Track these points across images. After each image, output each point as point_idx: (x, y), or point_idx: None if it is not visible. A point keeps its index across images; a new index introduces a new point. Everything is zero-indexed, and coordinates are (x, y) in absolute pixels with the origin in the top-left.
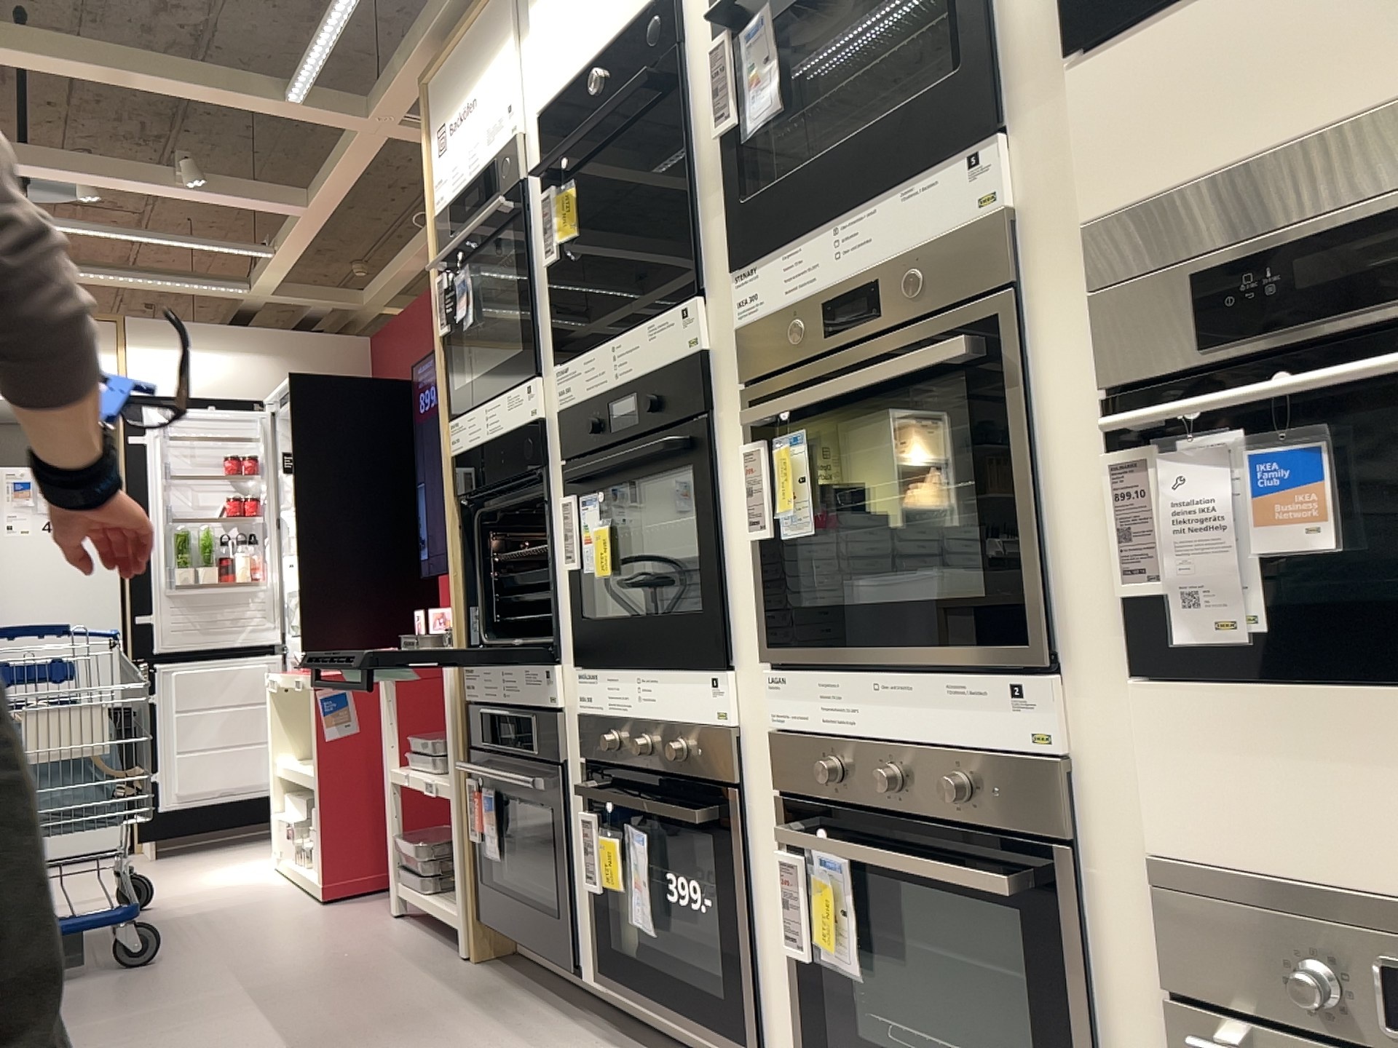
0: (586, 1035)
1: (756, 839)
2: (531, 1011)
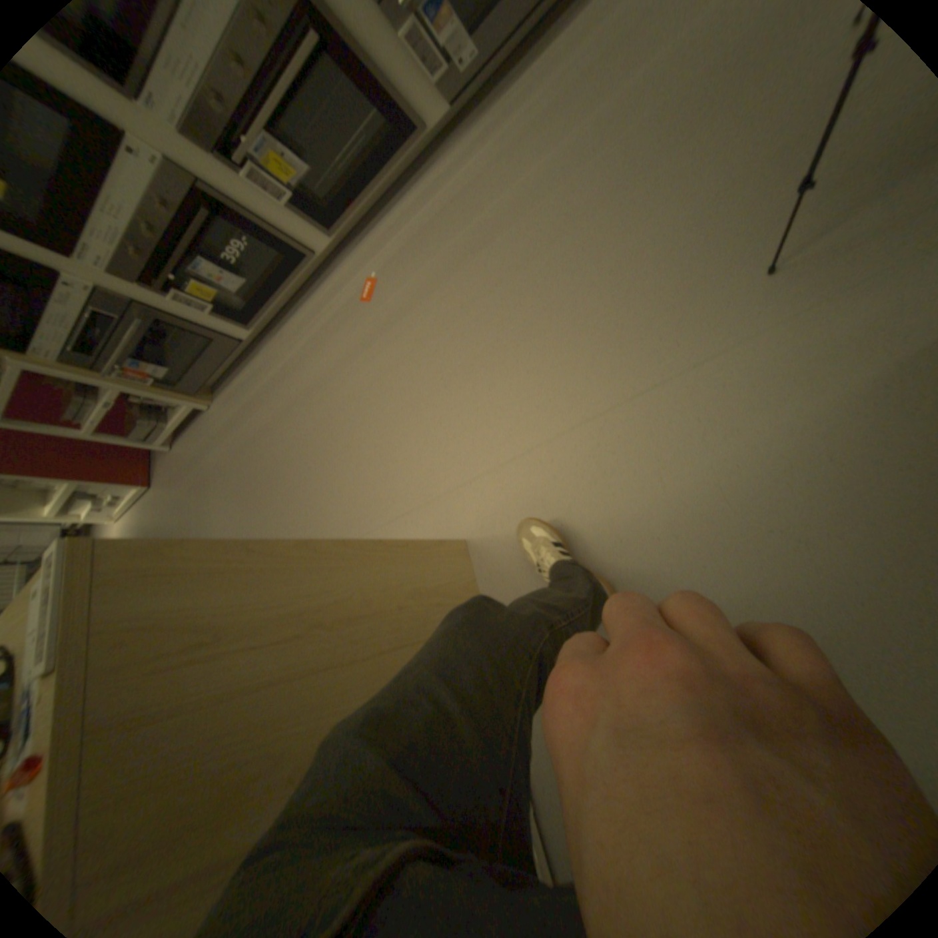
0: (269, 346)
1: (226, 190)
2: (249, 372)
